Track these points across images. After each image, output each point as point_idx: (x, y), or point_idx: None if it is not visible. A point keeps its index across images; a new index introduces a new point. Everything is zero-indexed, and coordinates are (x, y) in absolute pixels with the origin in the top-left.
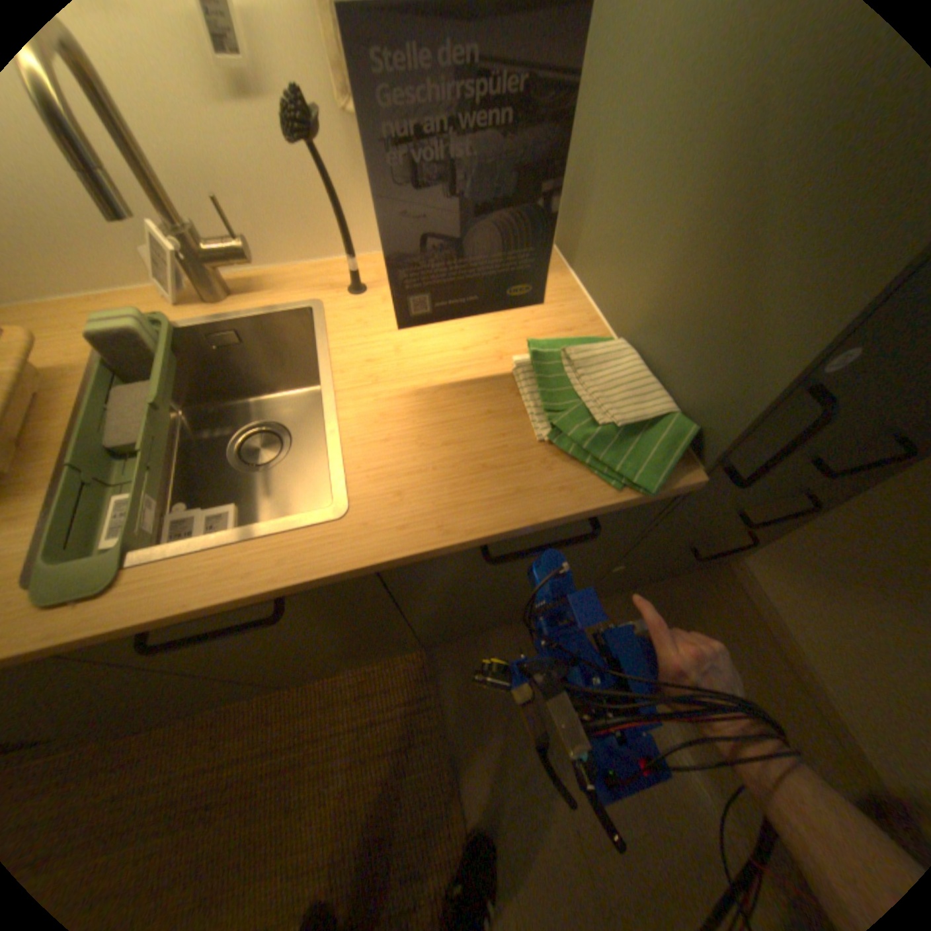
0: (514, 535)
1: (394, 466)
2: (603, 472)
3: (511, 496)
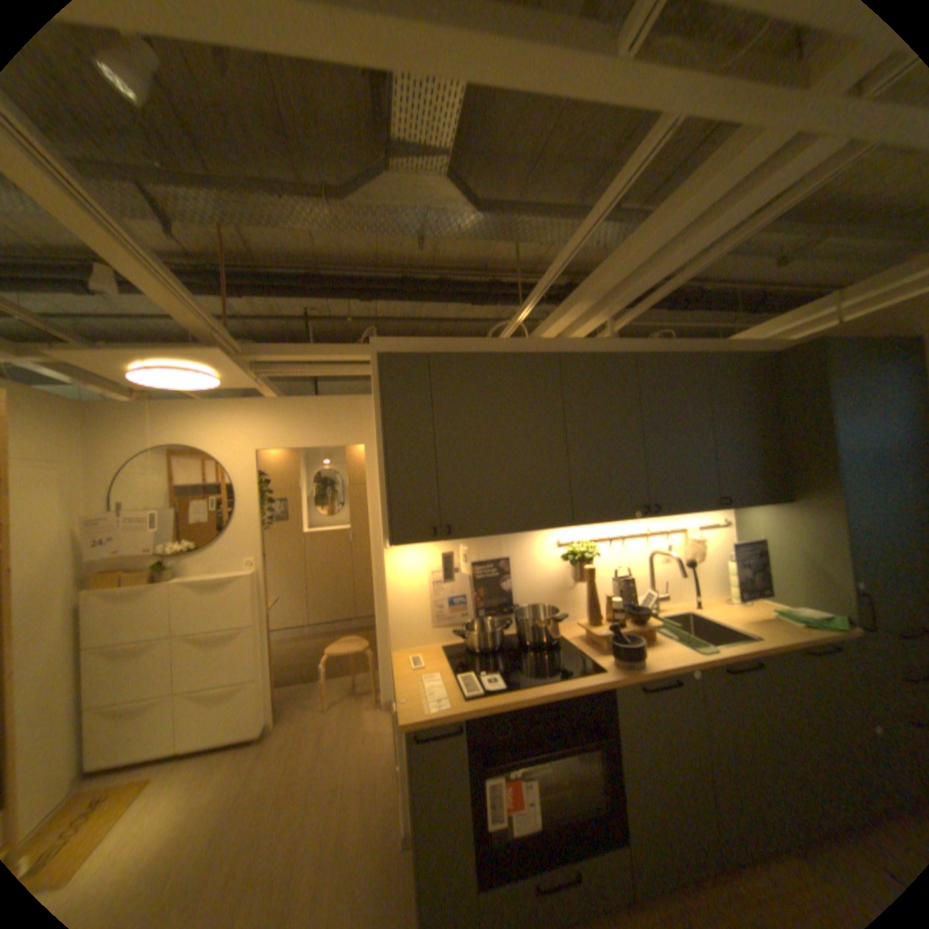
0: (815, 643)
1: (765, 633)
2: (828, 629)
3: (806, 635)
